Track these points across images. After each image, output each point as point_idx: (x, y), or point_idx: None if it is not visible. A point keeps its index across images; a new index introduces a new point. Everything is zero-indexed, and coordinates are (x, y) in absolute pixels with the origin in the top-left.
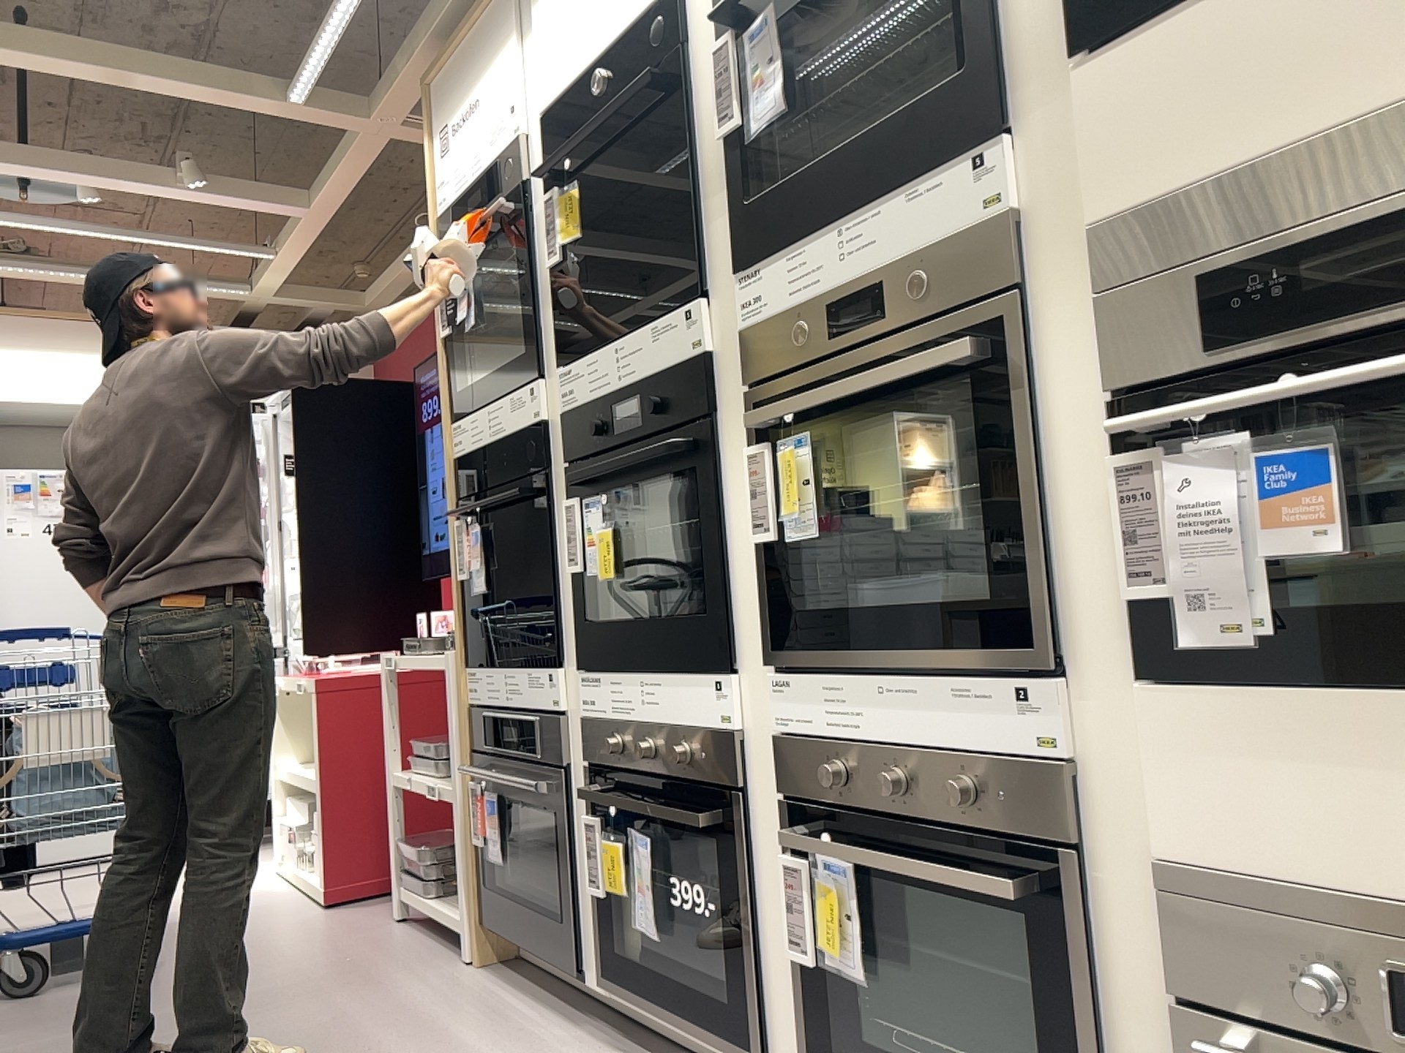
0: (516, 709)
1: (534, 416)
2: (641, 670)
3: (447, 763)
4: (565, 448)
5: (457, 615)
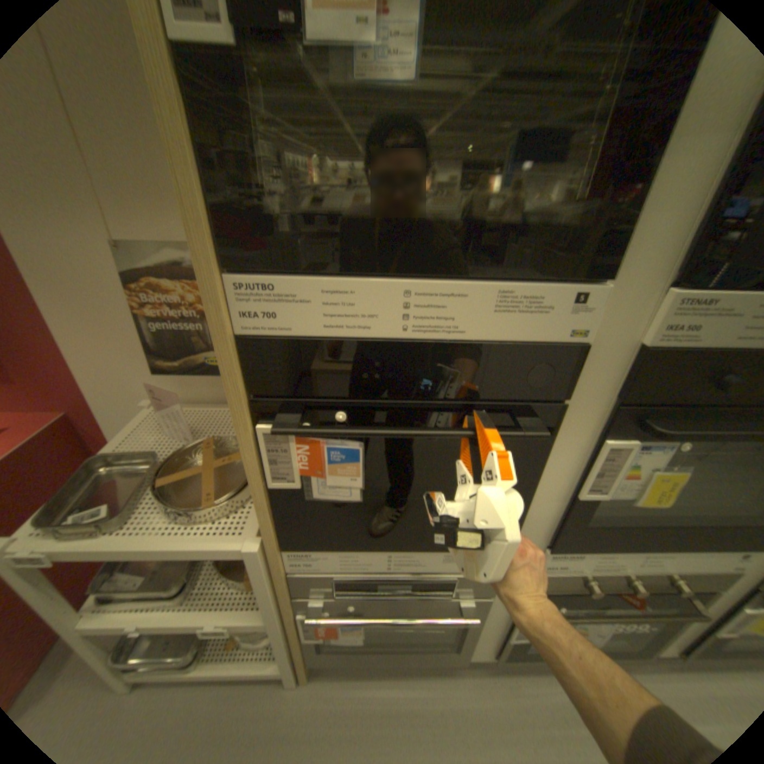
0: (412, 572)
1: (577, 332)
2: (654, 550)
3: (182, 588)
4: (638, 386)
5: (271, 514)
